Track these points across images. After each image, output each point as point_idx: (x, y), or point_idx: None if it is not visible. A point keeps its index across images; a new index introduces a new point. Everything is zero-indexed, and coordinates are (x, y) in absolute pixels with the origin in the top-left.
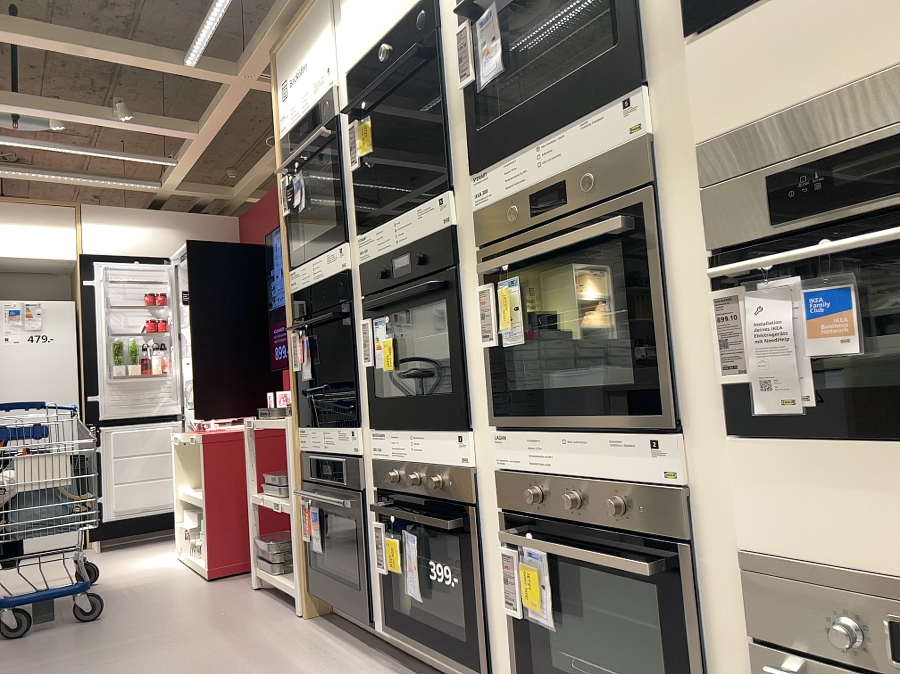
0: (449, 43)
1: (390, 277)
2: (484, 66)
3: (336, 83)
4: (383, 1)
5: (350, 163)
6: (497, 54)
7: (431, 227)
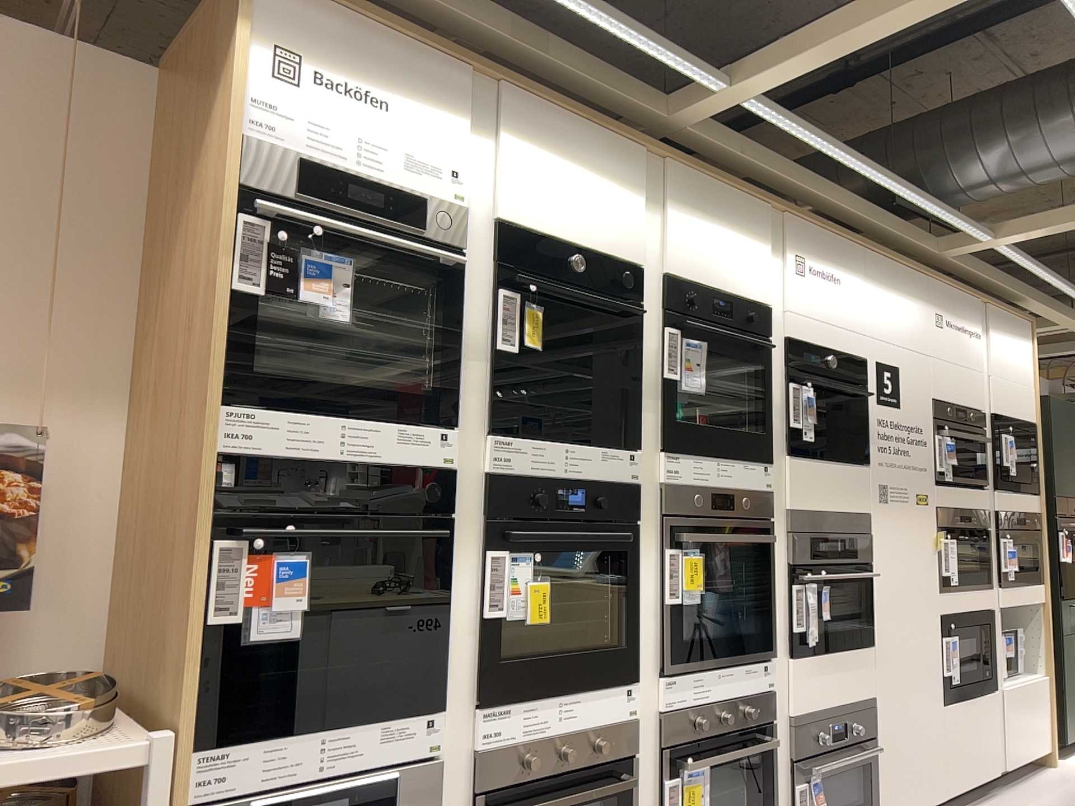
0: (649, 328)
1: (551, 505)
2: (682, 377)
3: (471, 212)
4: (582, 215)
5: (504, 340)
6: (699, 380)
7: (616, 475)
